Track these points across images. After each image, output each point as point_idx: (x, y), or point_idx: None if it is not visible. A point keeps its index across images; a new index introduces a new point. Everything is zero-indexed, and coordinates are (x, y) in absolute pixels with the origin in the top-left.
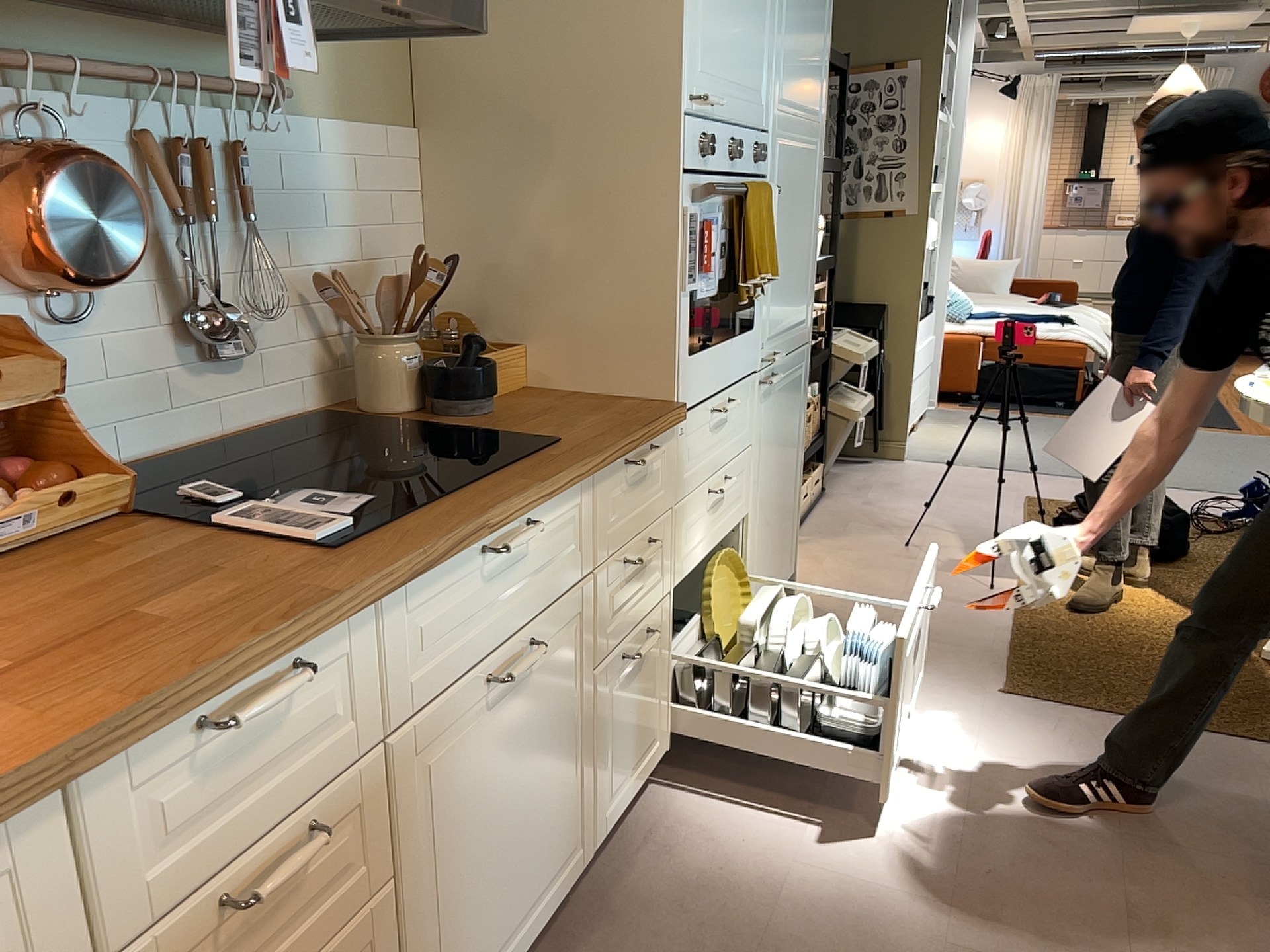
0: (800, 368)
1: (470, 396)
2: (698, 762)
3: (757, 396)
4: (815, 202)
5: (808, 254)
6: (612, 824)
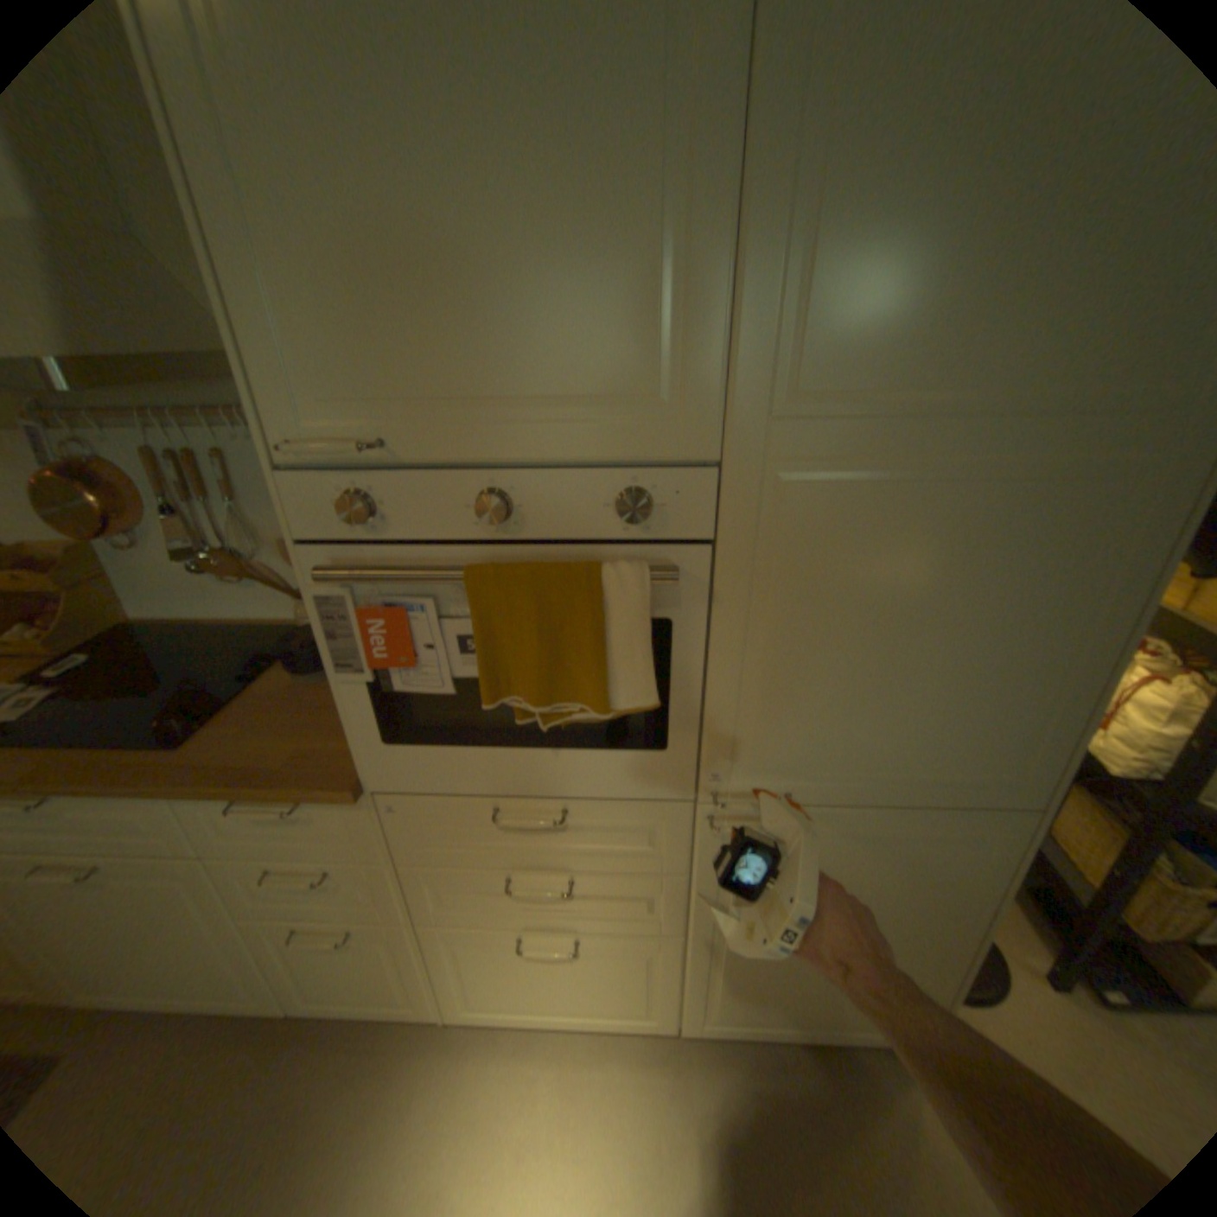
0: (967, 839)
1: (287, 667)
2: (489, 1064)
3: (699, 830)
4: (1113, 582)
5: (1034, 675)
6: (325, 1017)
